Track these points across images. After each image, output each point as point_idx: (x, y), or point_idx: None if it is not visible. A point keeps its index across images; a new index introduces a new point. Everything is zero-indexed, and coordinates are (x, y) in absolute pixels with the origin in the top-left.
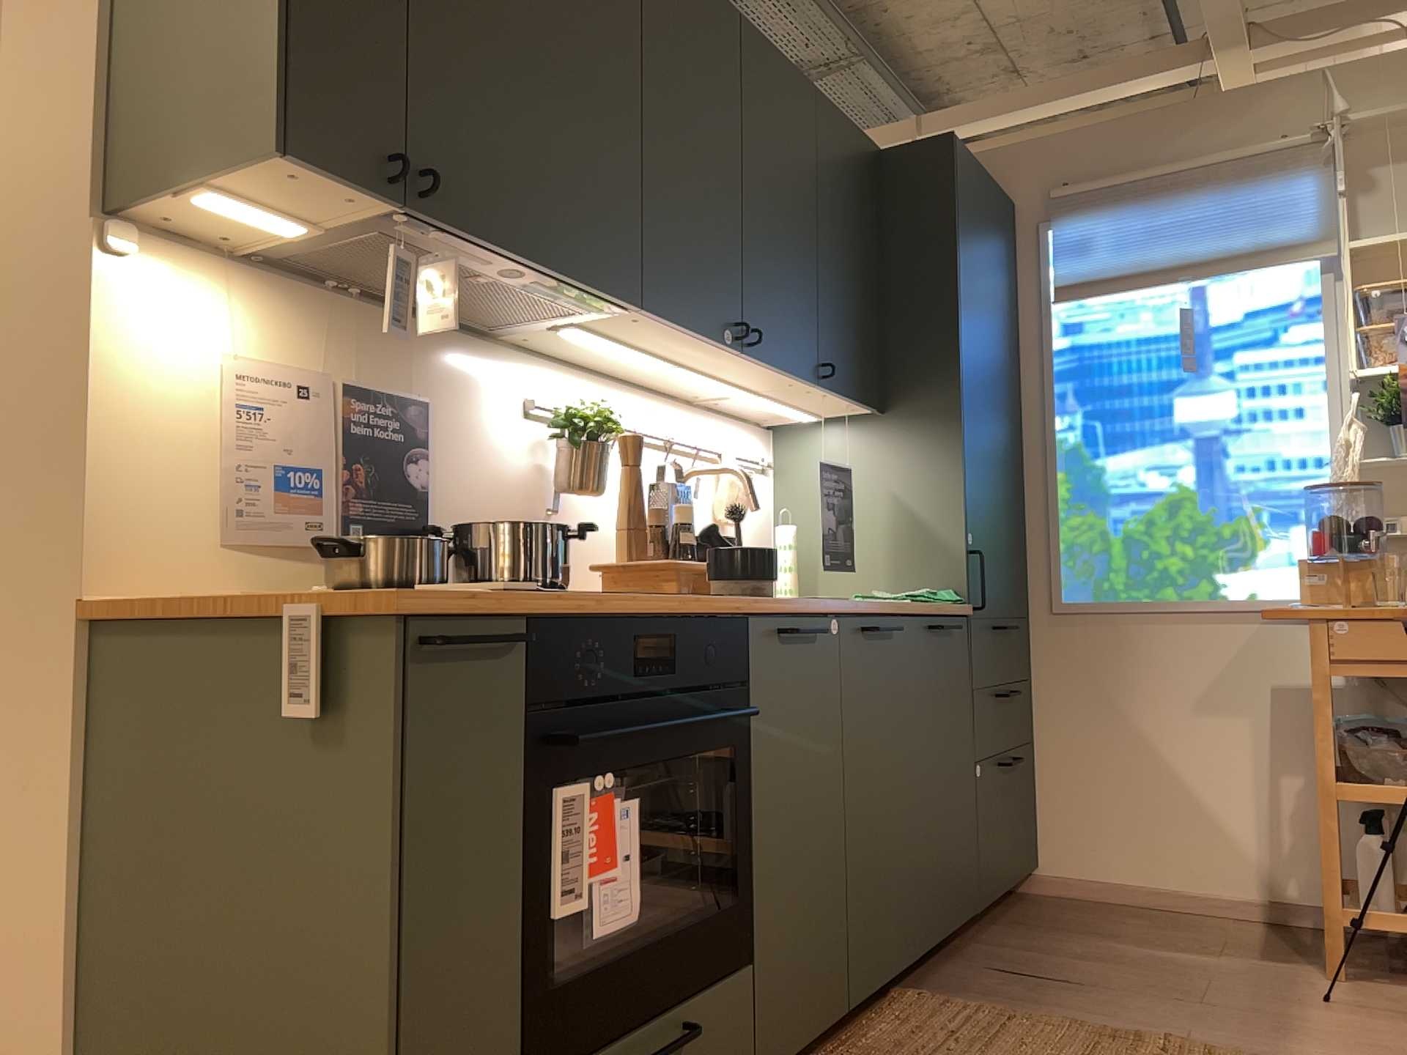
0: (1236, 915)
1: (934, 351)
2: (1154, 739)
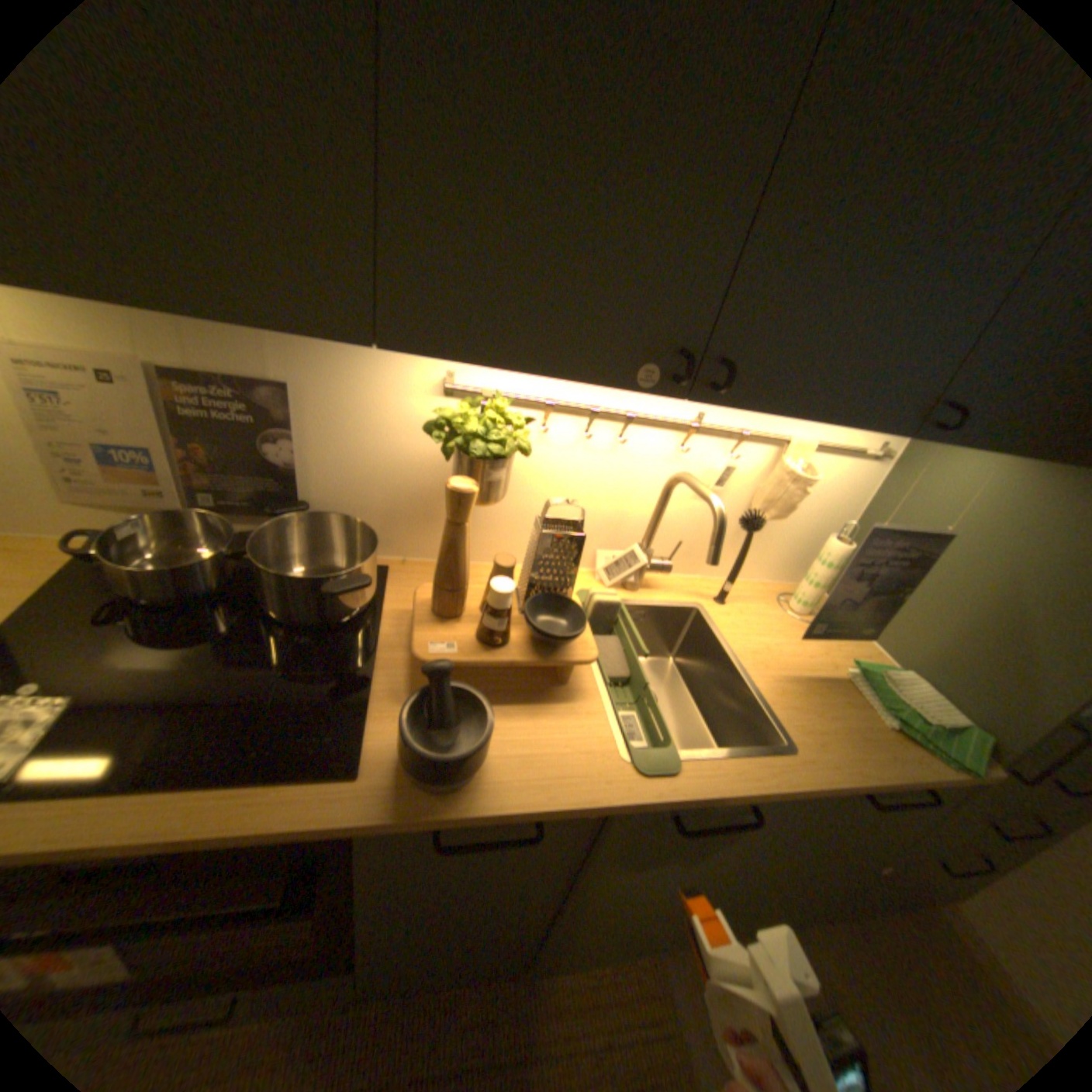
0: None
1: None
2: None
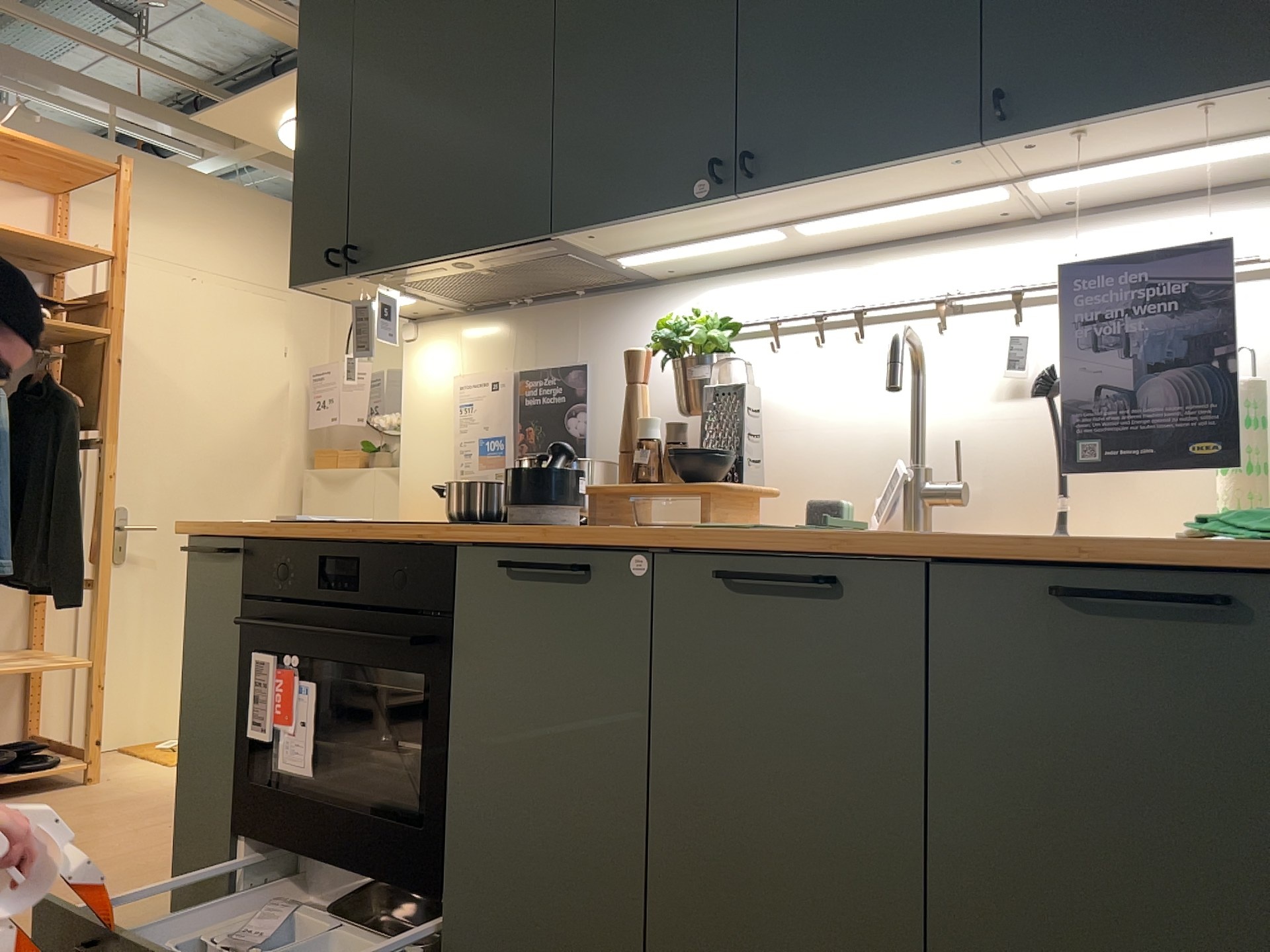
0: None
1: None
2: None
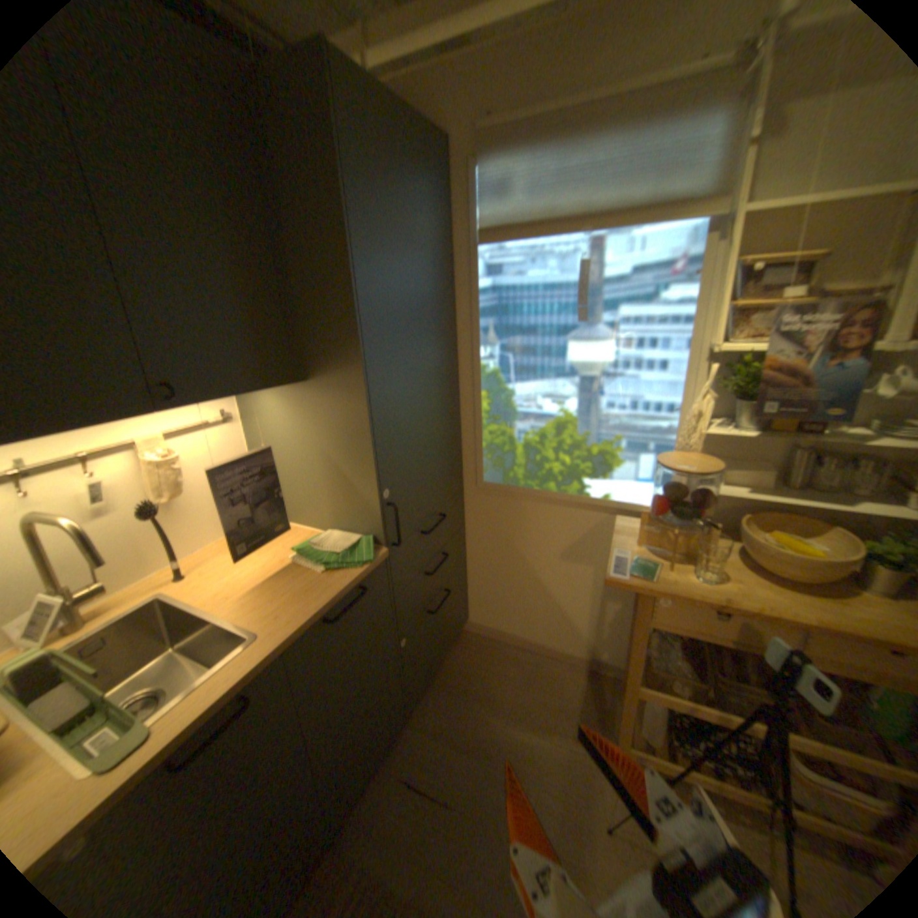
0: (572, 665)
1: (337, 327)
2: (535, 570)
